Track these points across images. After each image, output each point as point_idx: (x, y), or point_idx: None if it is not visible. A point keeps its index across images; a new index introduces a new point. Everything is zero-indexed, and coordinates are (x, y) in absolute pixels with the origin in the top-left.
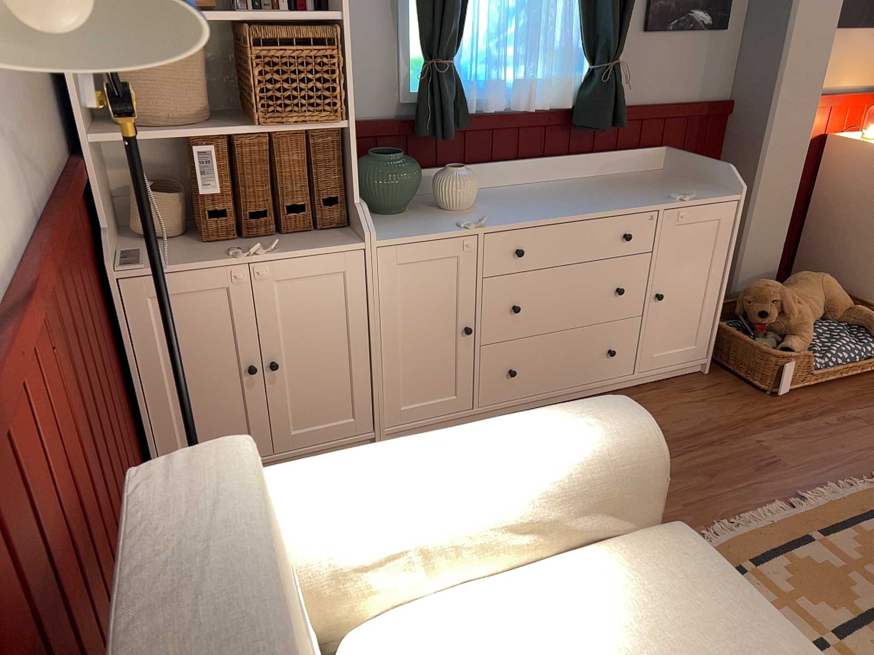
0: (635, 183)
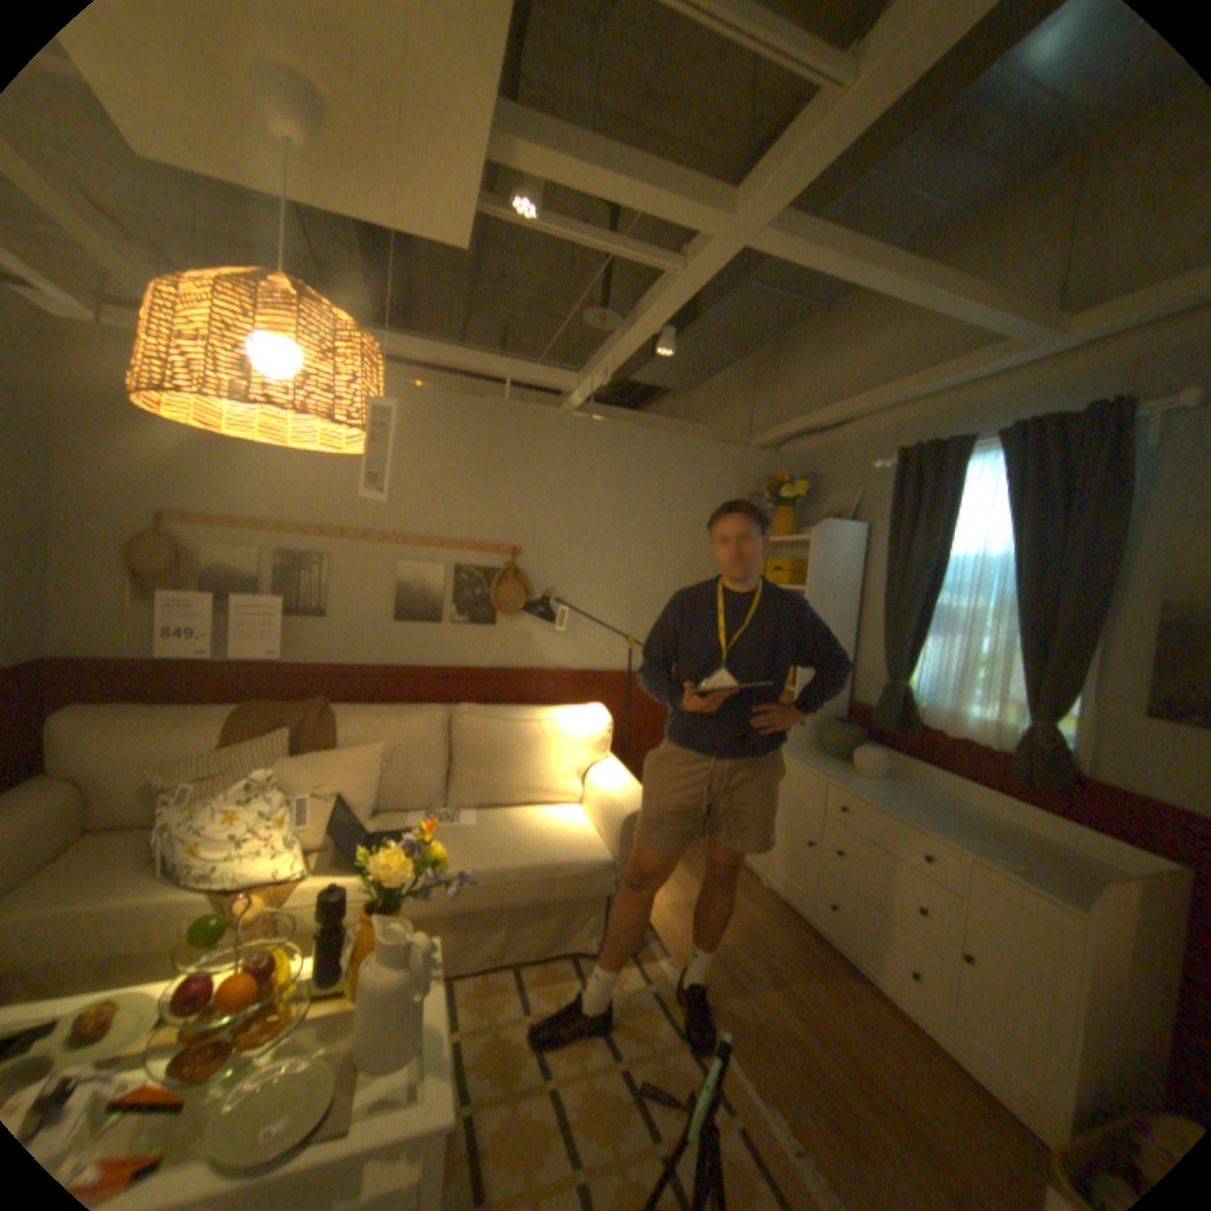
0: (1058, 859)
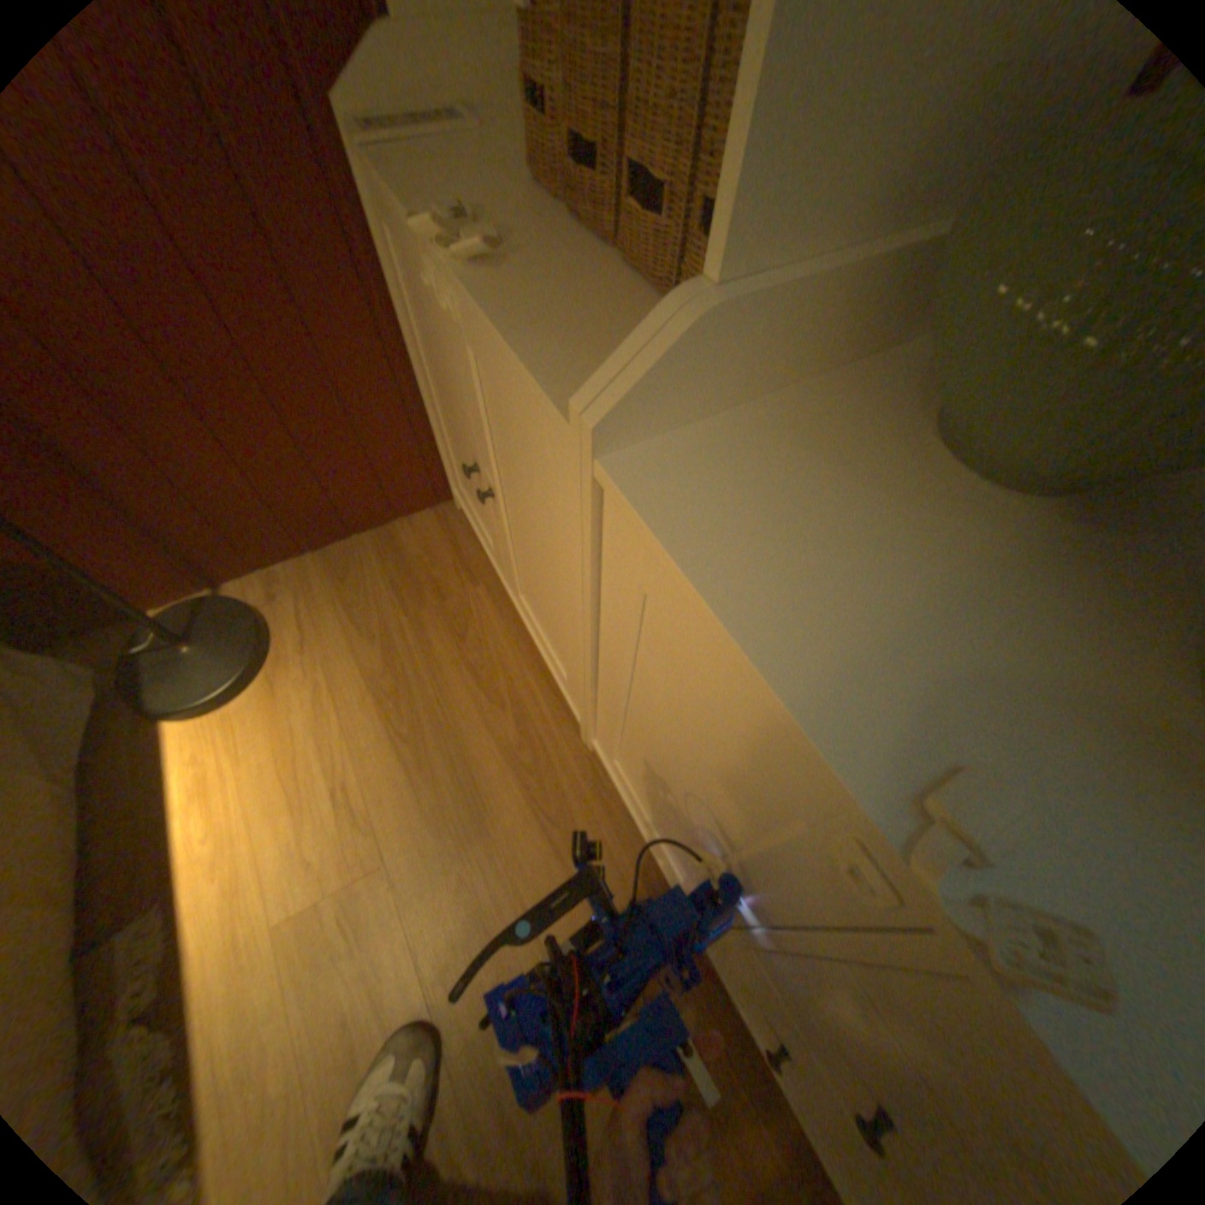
0: None
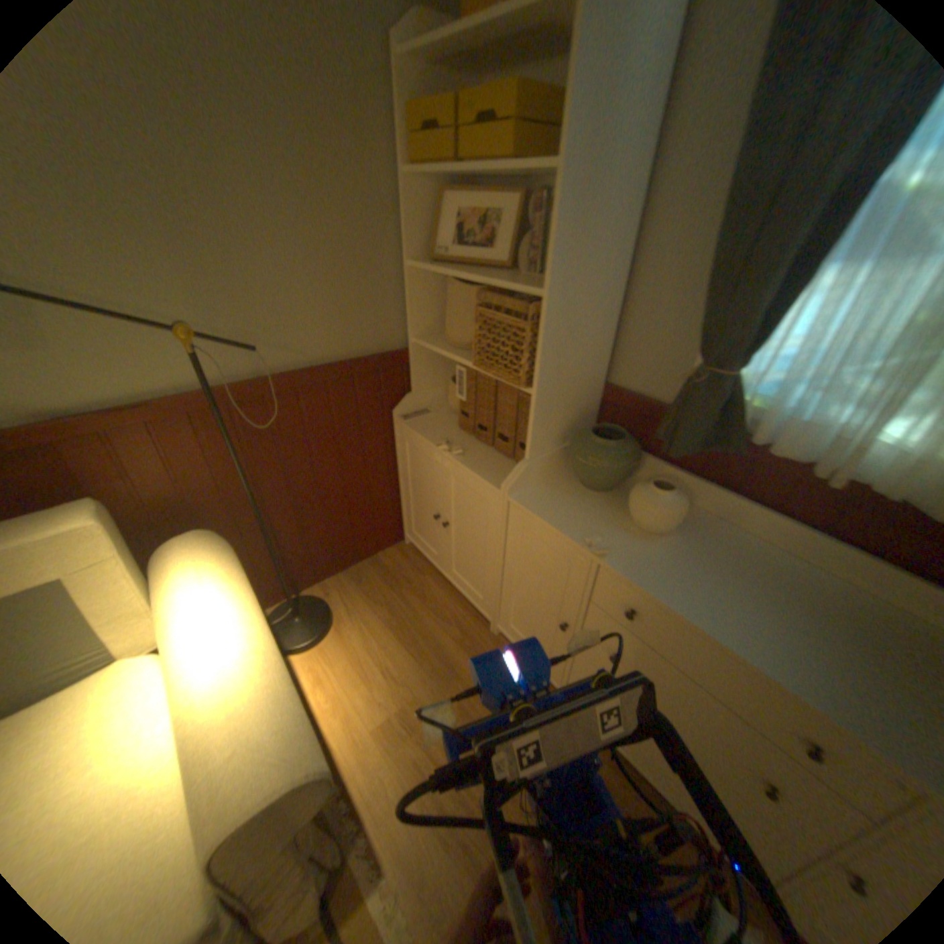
0: None
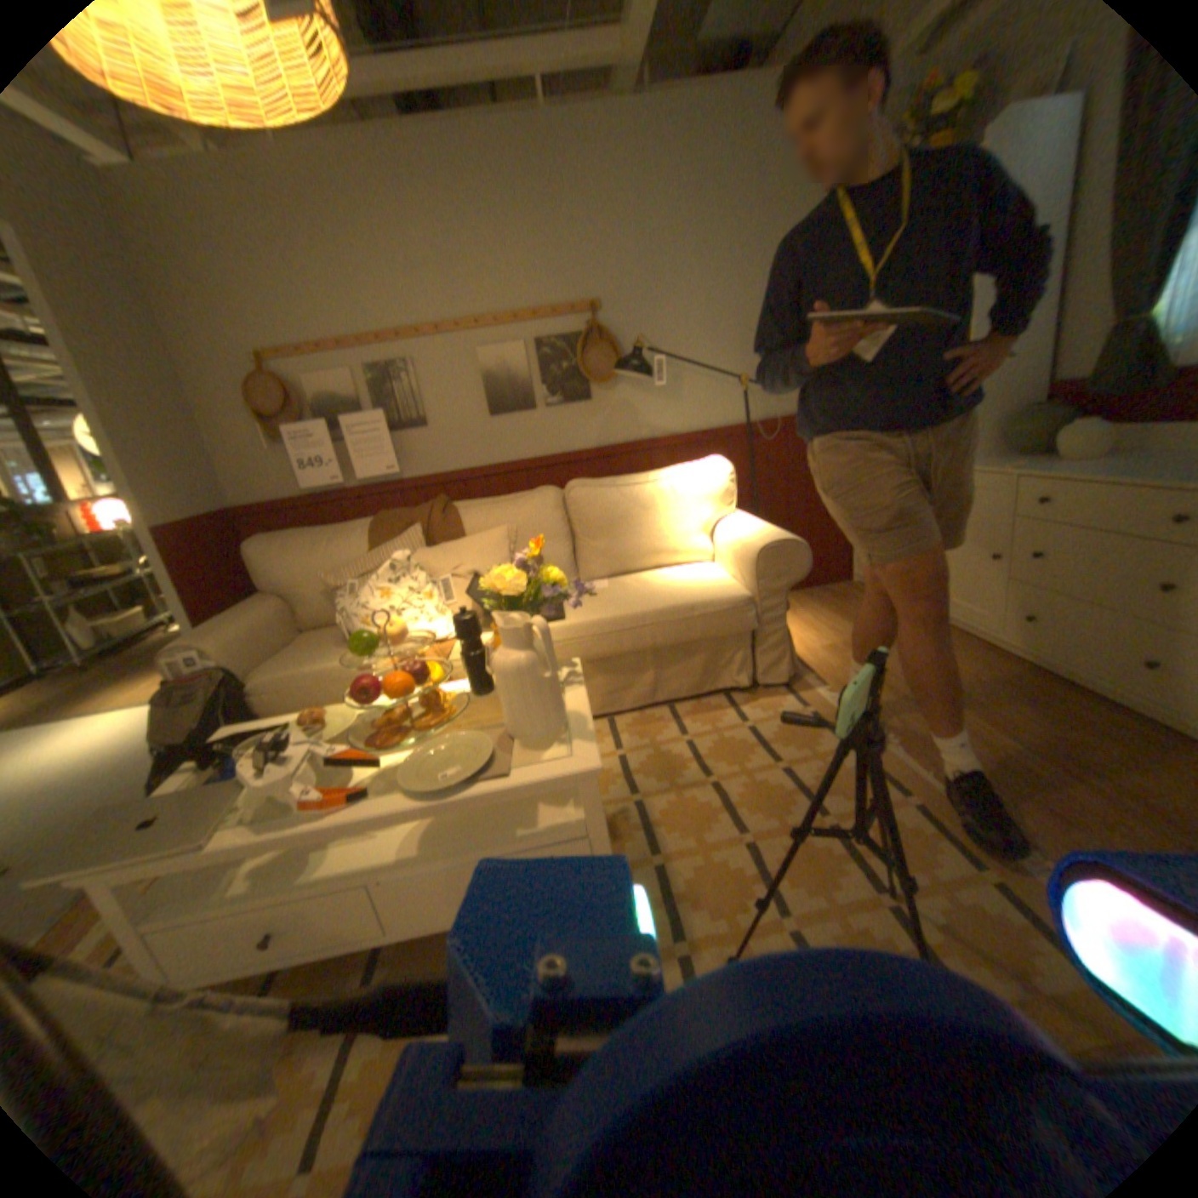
0: None
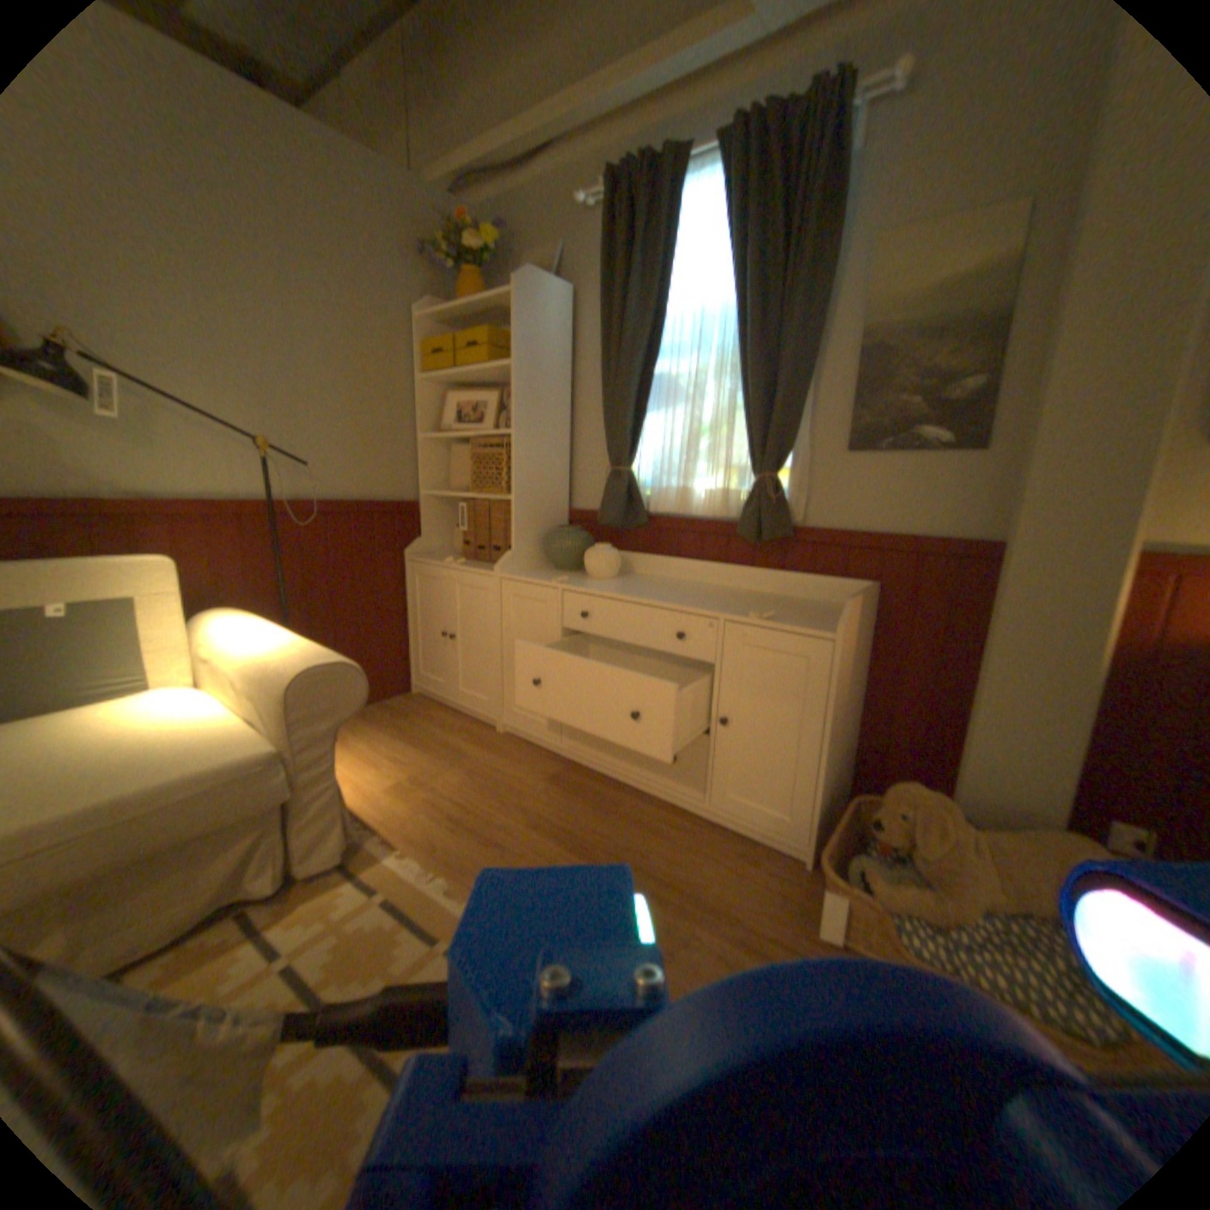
0: (784, 604)
